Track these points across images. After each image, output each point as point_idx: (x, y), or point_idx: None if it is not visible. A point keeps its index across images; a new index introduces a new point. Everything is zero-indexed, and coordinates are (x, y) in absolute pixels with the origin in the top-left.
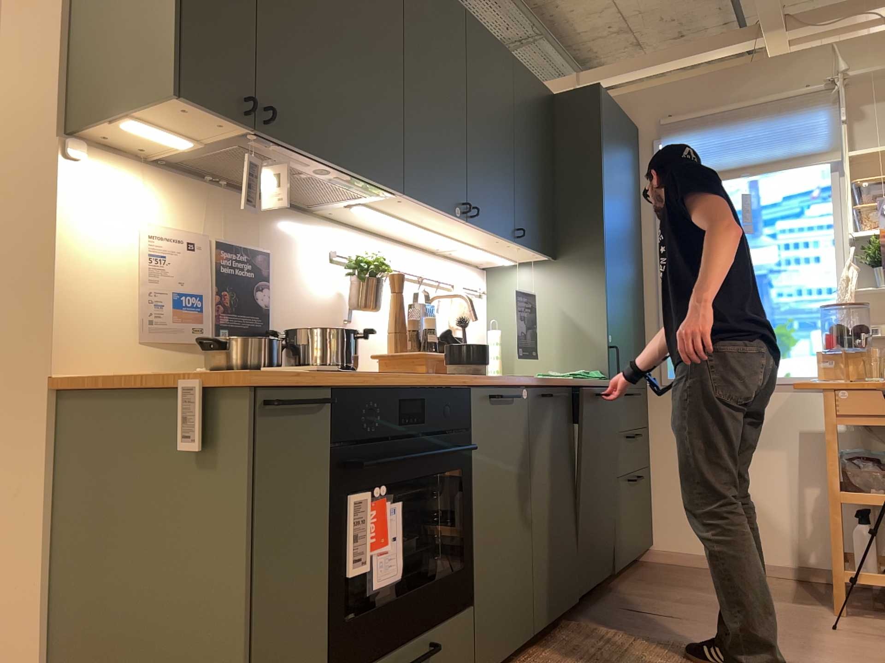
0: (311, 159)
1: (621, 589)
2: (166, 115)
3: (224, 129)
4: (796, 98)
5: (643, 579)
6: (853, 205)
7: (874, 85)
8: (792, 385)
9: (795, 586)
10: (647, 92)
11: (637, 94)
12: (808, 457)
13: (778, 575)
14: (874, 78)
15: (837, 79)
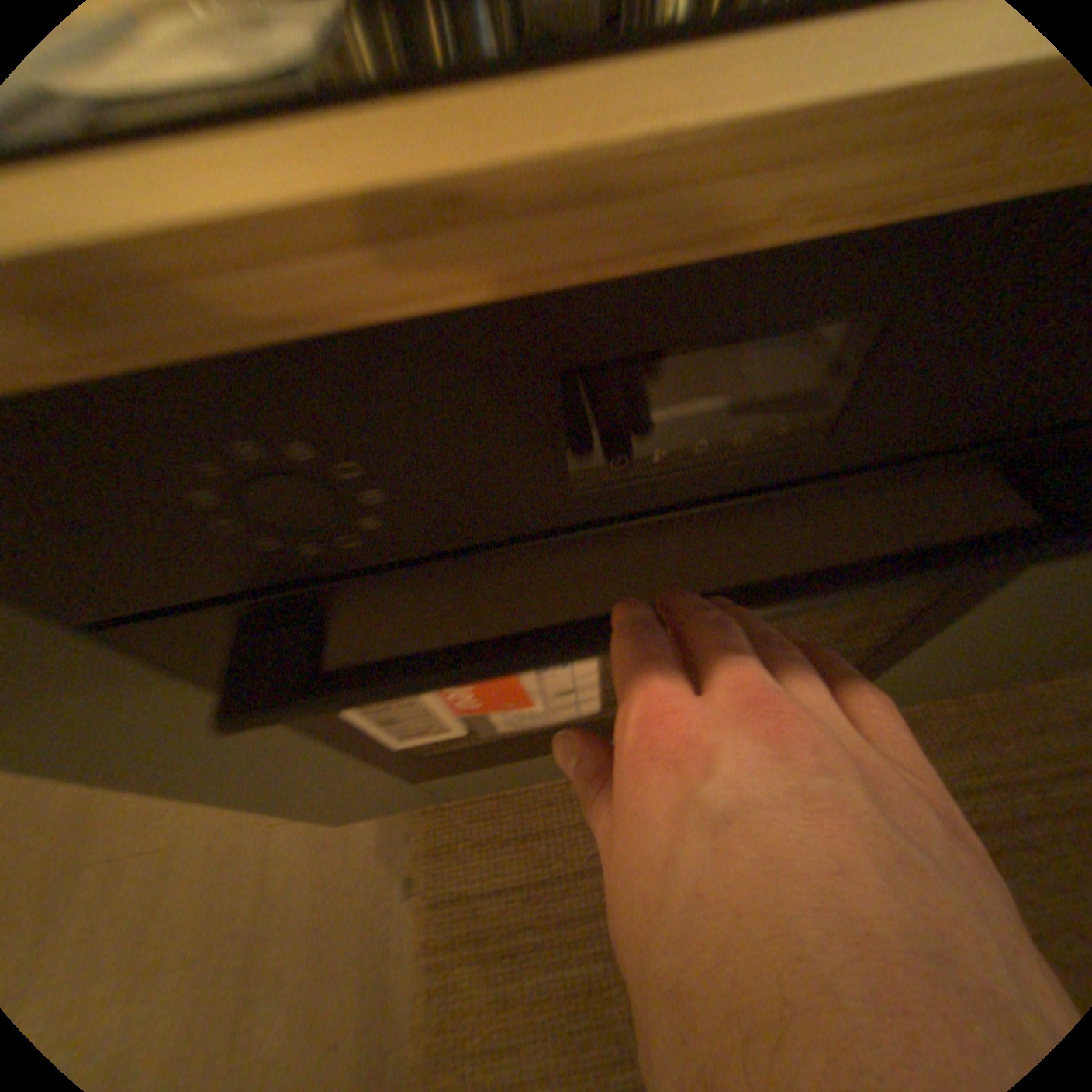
0: None
1: None
2: None
3: None
4: None
5: None
6: None
7: None
8: None
9: None
10: None
11: None
12: None
13: None
14: None
15: None
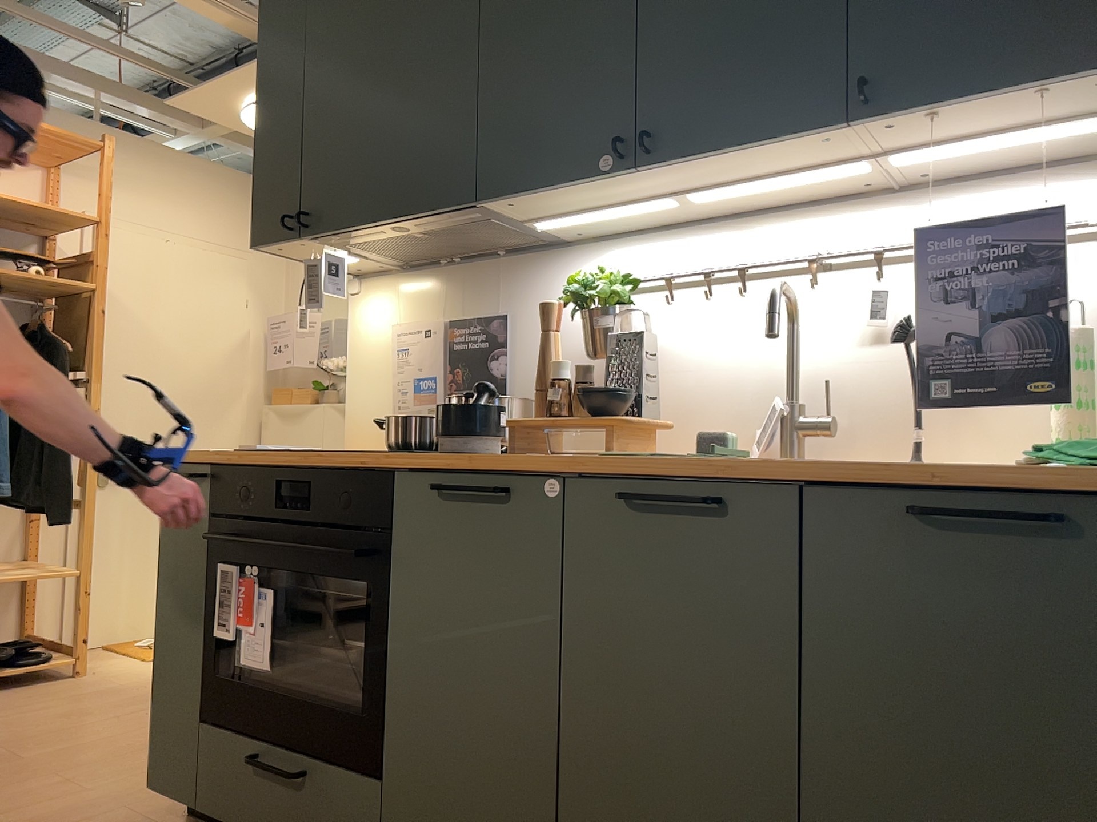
0: (365, 230)
1: None
2: (294, 254)
3: (310, 245)
4: None
5: None
6: None
7: None
8: None
9: None
10: None
11: None
12: None
13: None
14: None
15: None
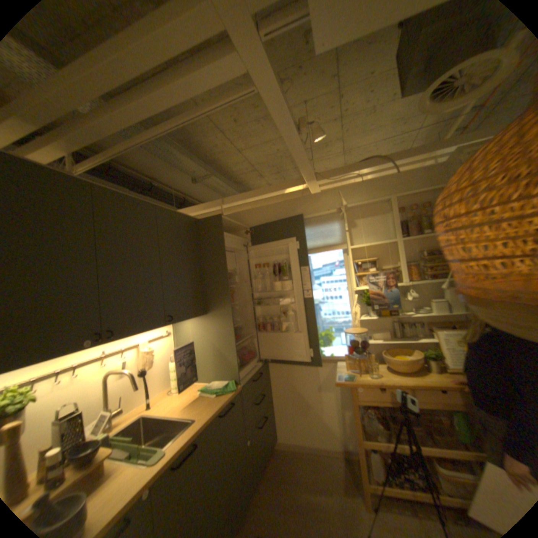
0: None
1: (256, 499)
2: None
3: None
4: (324, 215)
5: (269, 479)
6: (355, 269)
7: (360, 209)
8: (334, 361)
9: (344, 469)
10: (255, 209)
11: (251, 210)
12: (344, 397)
13: (335, 457)
14: (360, 206)
15: (343, 207)
